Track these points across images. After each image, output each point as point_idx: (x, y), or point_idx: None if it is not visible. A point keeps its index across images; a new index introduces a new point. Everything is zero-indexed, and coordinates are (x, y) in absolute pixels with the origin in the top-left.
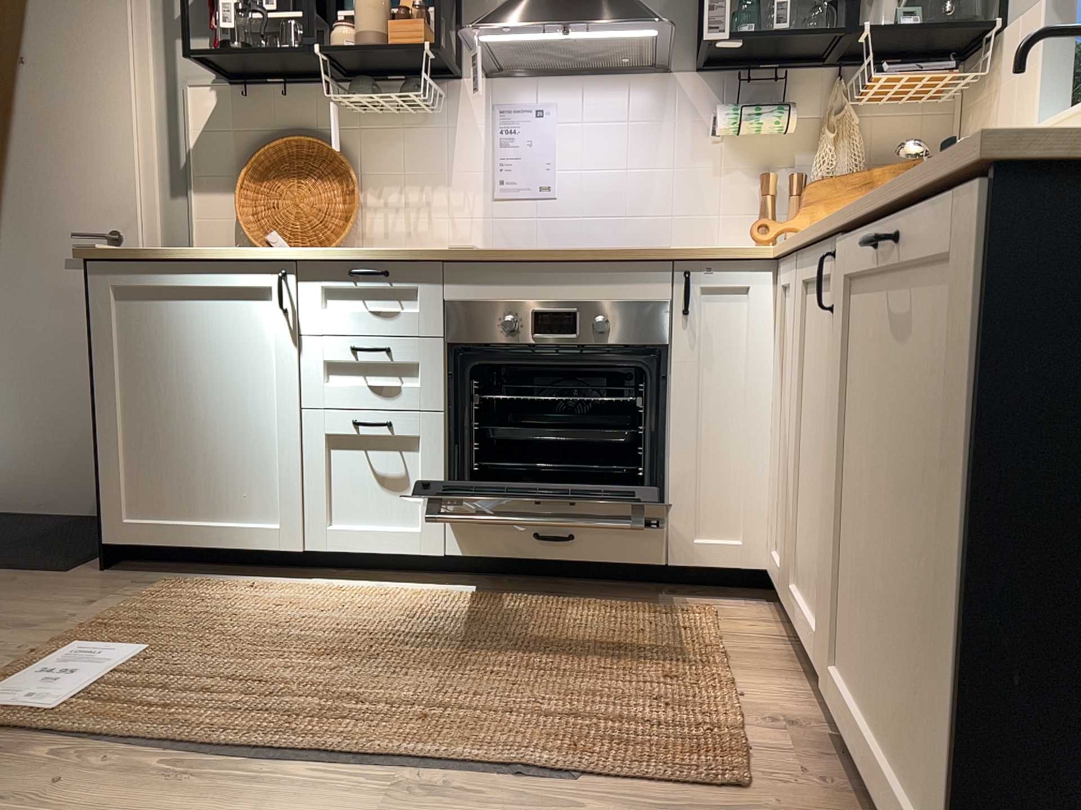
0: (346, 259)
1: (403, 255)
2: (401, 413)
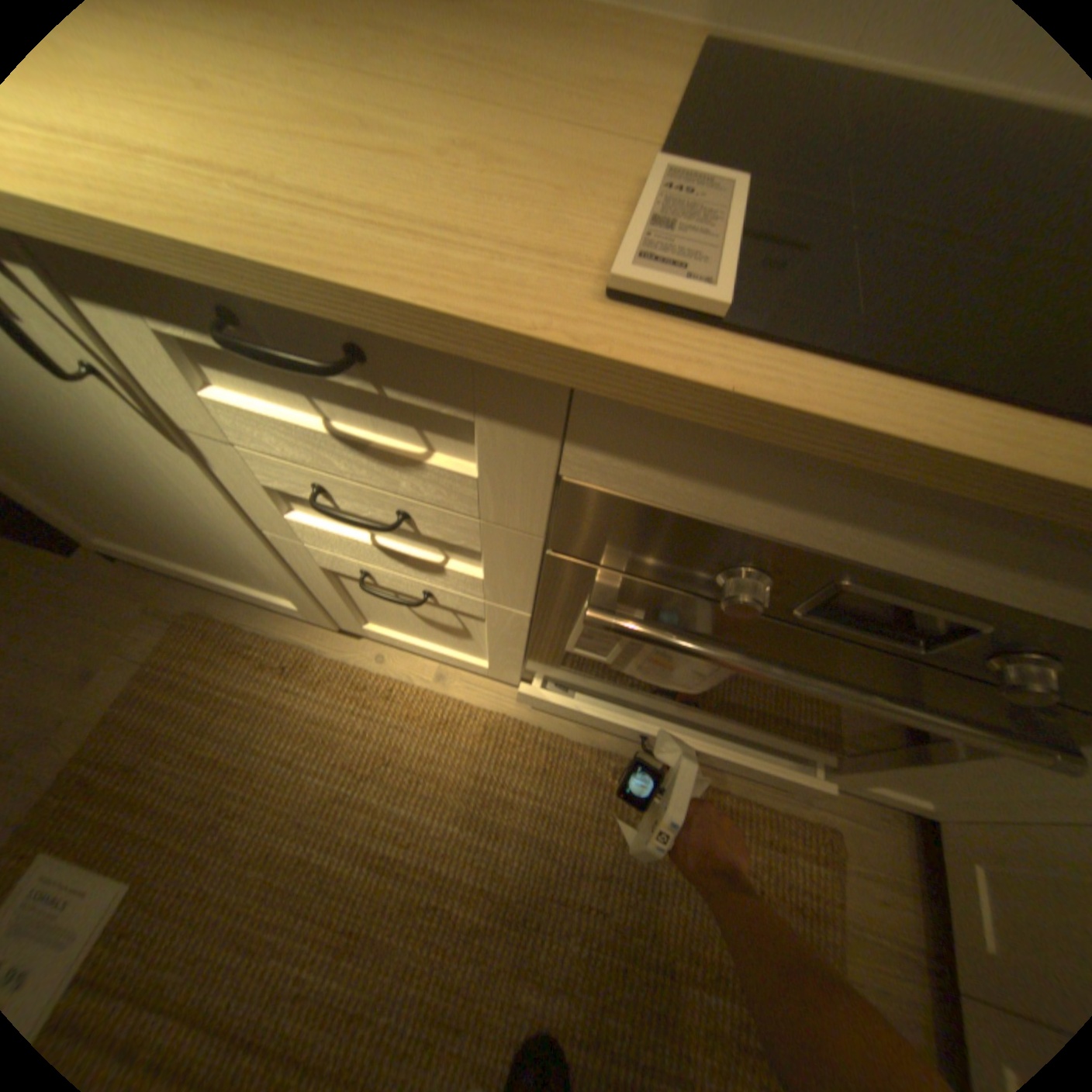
0: (187, 262)
1: (418, 318)
2: (453, 586)
